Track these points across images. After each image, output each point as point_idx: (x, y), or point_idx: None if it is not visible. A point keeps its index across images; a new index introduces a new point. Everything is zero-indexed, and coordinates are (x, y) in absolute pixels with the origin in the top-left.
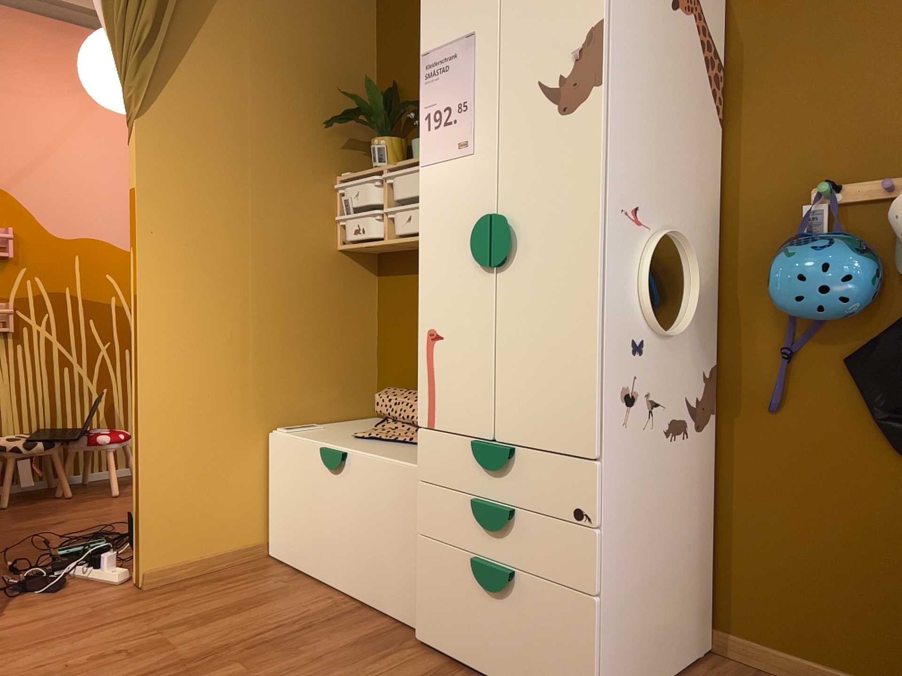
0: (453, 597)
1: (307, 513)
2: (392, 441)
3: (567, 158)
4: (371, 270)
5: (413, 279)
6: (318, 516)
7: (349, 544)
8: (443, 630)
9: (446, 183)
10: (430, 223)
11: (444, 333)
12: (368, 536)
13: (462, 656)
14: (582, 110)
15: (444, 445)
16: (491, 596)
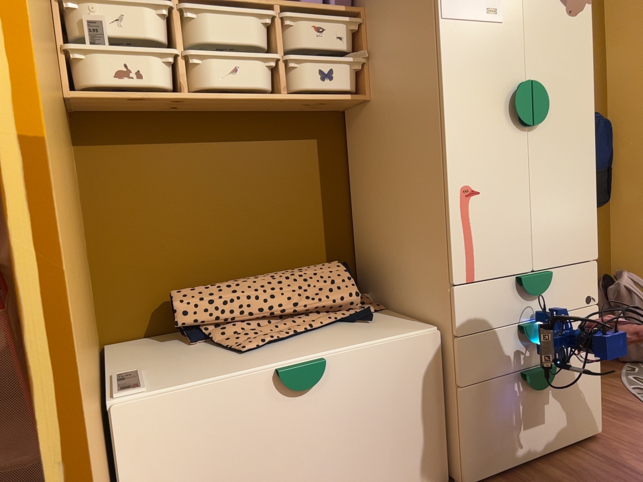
0: (503, 419)
1: (247, 477)
2: (294, 336)
3: (573, 50)
4: (72, 137)
5: (161, 151)
6: (272, 468)
7: (338, 465)
8: (495, 454)
9: (475, 44)
10: (458, 81)
11: (482, 189)
12: (371, 436)
13: (513, 461)
14: (581, 17)
15: (487, 292)
16: (539, 393)
